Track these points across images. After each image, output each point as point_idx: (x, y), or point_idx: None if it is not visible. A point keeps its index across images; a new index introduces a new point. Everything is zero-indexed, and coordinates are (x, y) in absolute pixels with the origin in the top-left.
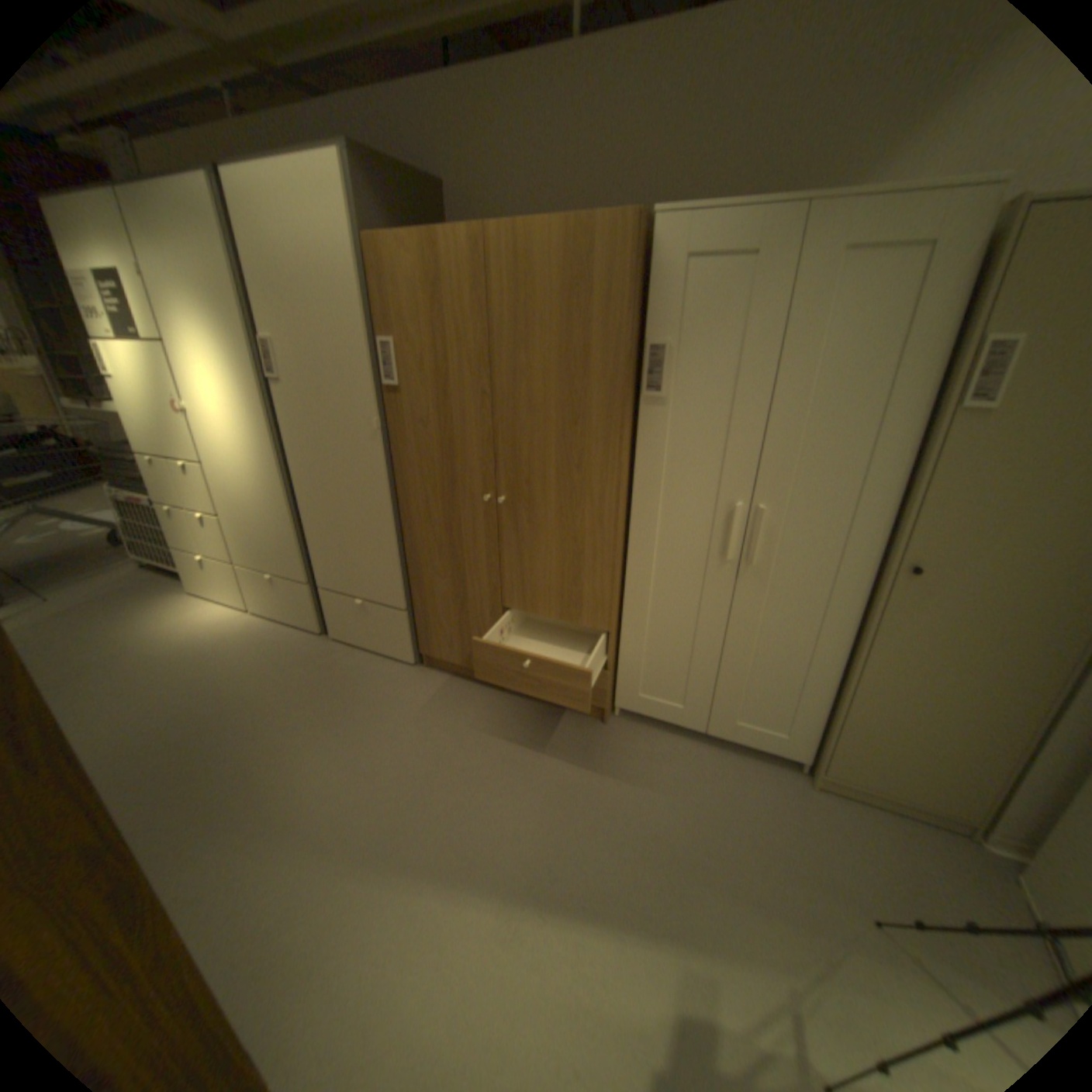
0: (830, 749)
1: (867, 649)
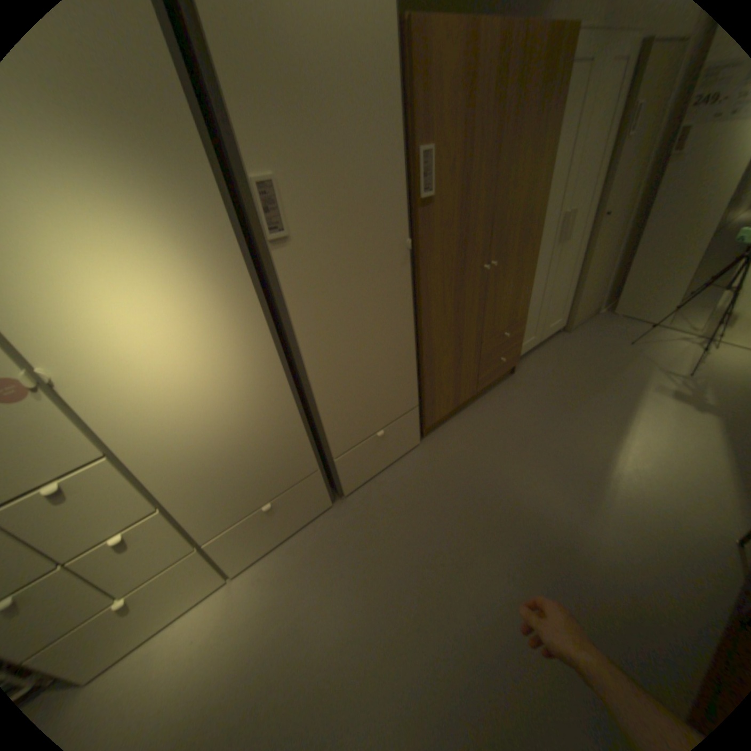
0: (575, 311)
1: (591, 258)
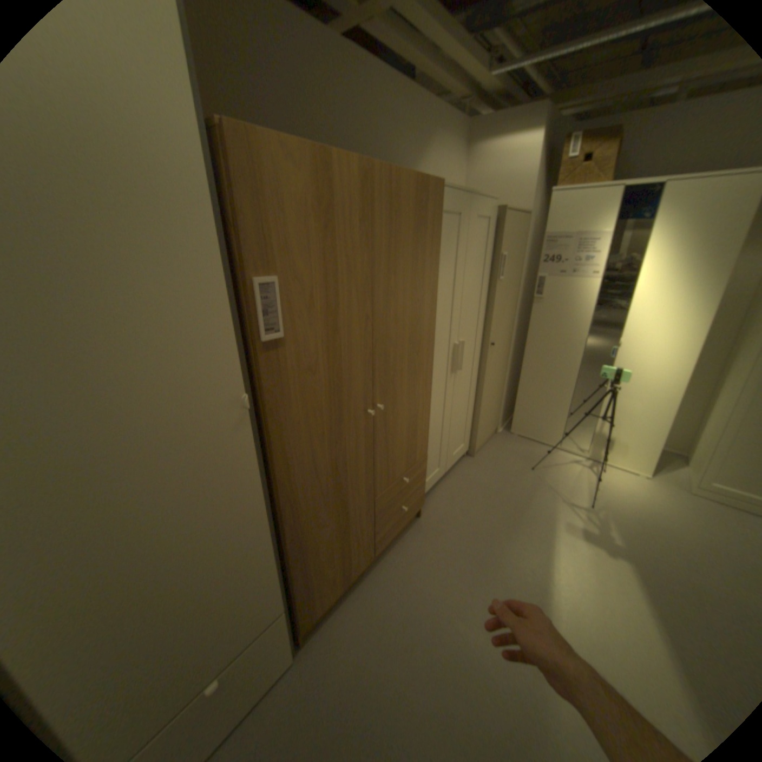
0: (475, 435)
1: (483, 384)
